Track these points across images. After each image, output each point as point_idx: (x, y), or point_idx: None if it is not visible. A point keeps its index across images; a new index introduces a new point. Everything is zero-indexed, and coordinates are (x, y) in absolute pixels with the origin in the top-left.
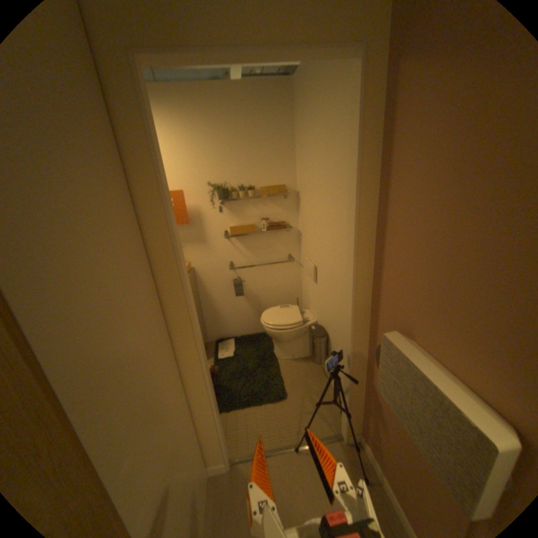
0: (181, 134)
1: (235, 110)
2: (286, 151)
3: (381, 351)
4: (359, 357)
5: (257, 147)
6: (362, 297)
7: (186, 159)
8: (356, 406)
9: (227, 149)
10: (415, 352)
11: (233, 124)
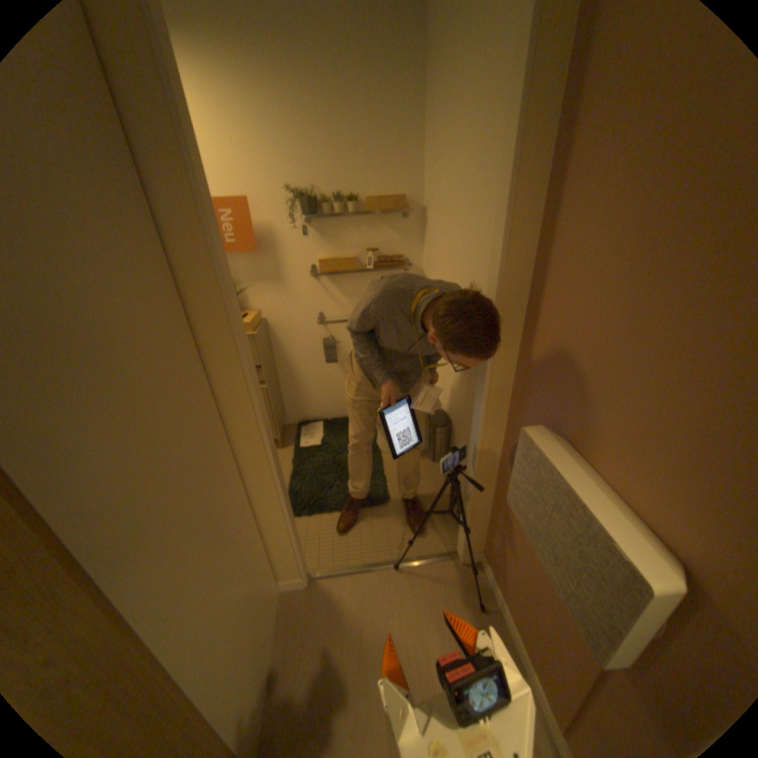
0: (241, 98)
1: (329, 59)
2: (410, 138)
3: (519, 451)
4: (489, 456)
5: (364, 129)
6: (501, 374)
7: (250, 144)
8: (479, 518)
9: (316, 131)
10: (563, 455)
11: (326, 84)
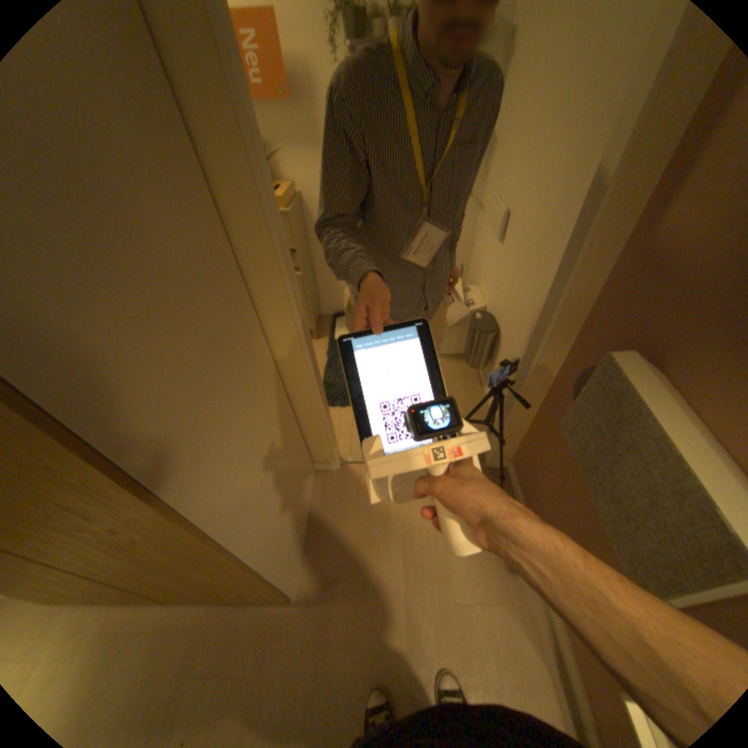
0: None
1: None
2: None
3: (590, 375)
4: (543, 371)
5: None
6: (586, 279)
7: None
8: (515, 429)
9: None
10: (661, 392)
11: None
